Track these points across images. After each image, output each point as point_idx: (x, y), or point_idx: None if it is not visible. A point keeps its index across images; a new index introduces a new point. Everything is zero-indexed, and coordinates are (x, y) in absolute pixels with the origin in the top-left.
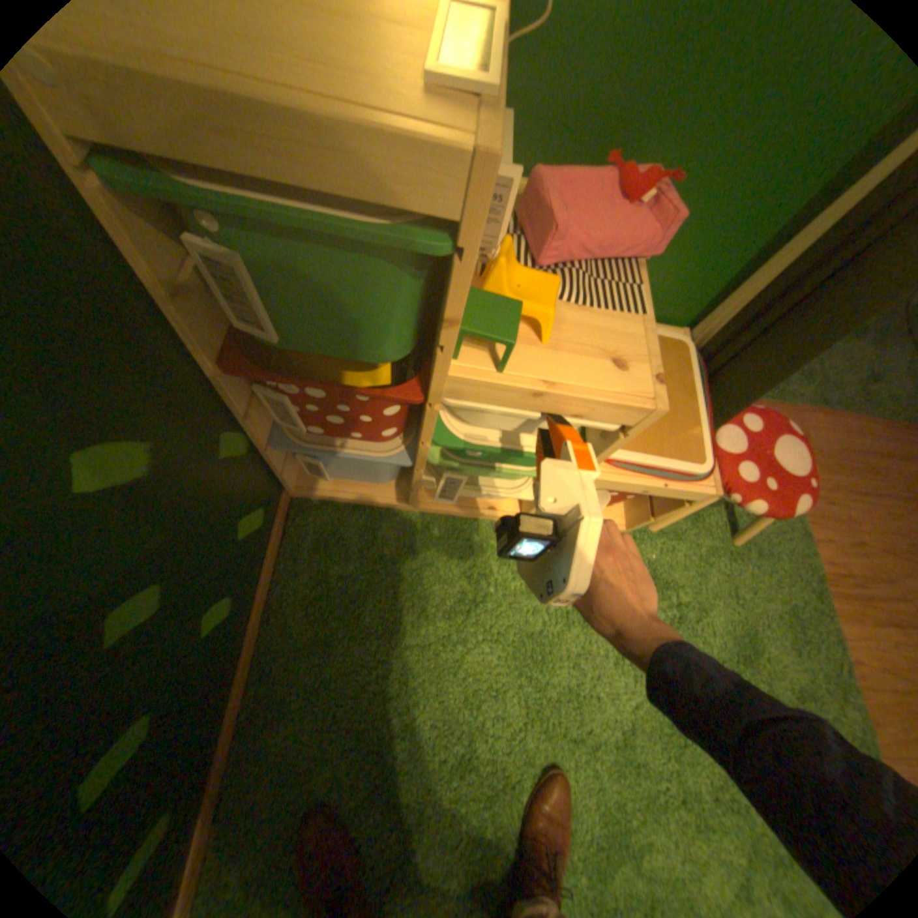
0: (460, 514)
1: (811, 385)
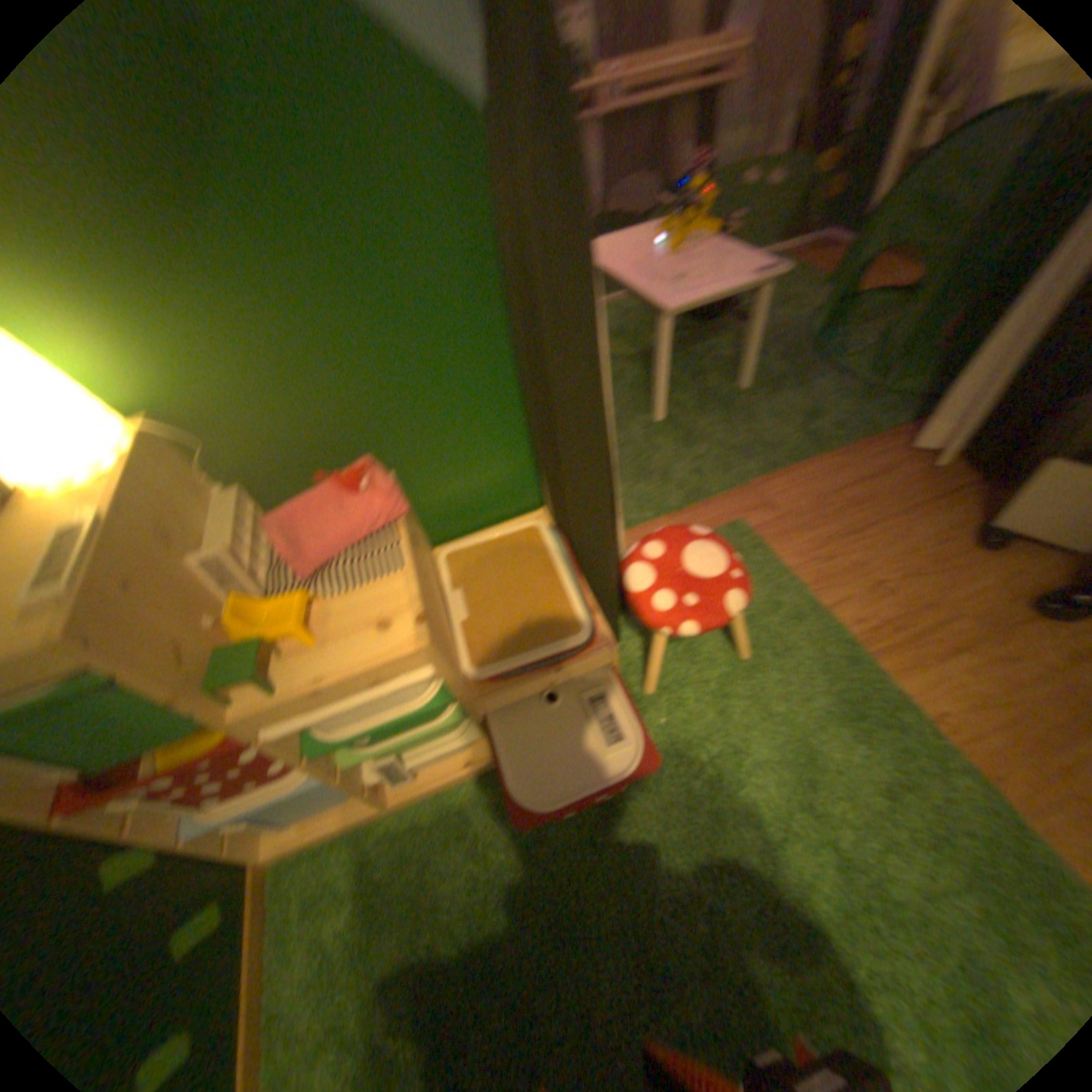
0: (443, 785)
1: (753, 456)
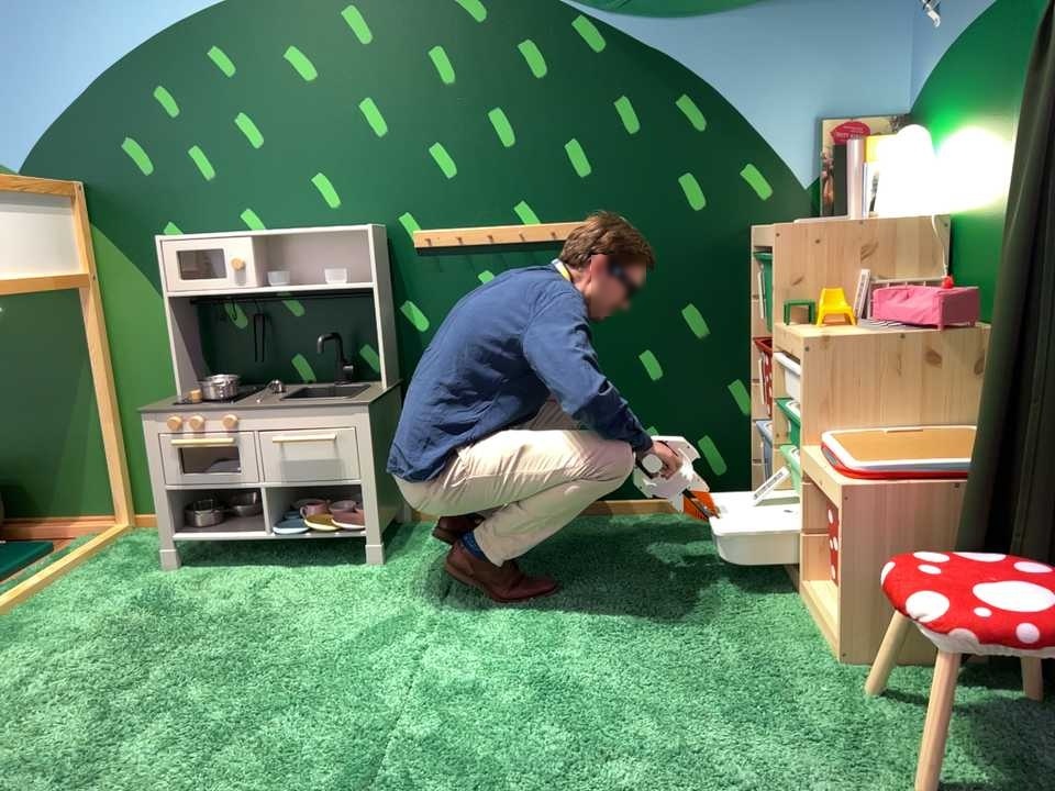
0: (785, 567)
1: None
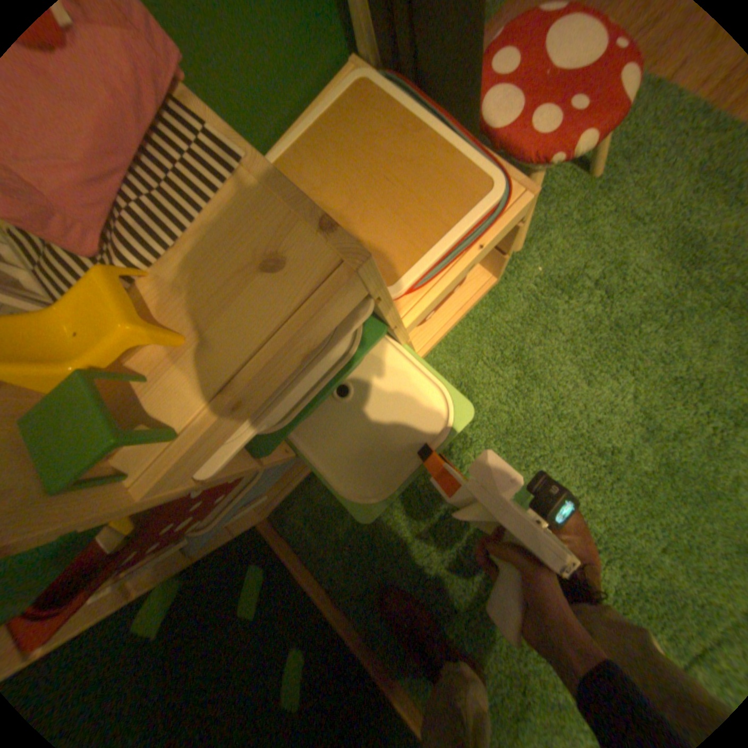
0: None
1: None
